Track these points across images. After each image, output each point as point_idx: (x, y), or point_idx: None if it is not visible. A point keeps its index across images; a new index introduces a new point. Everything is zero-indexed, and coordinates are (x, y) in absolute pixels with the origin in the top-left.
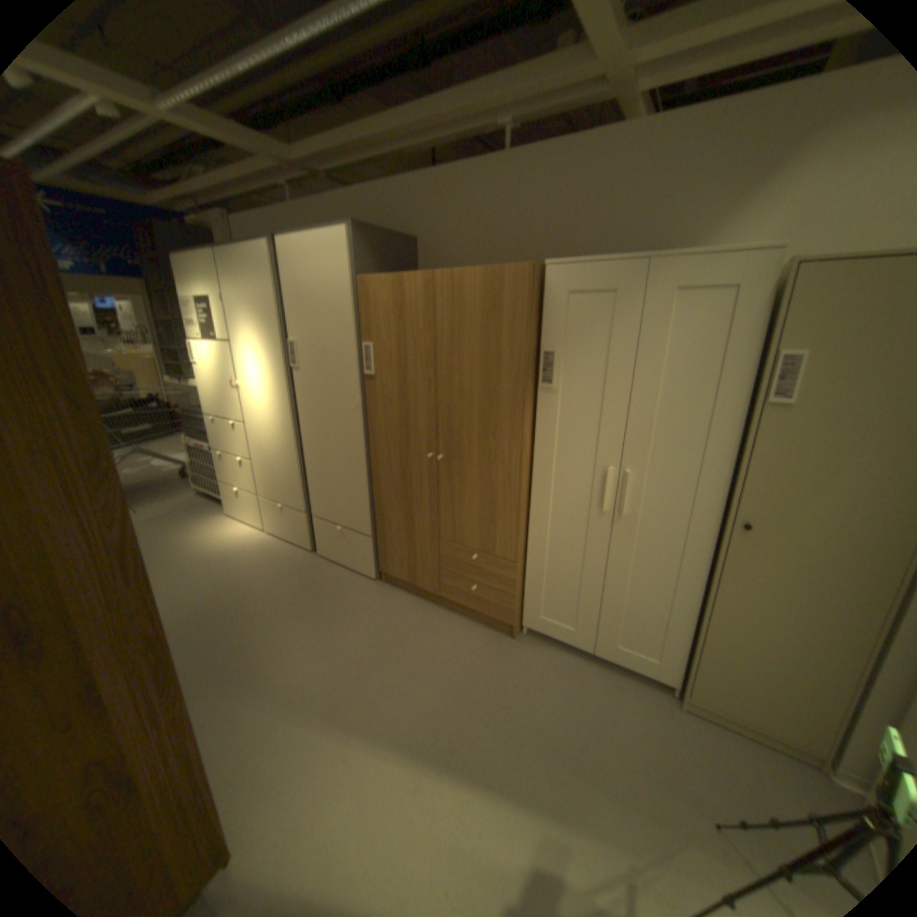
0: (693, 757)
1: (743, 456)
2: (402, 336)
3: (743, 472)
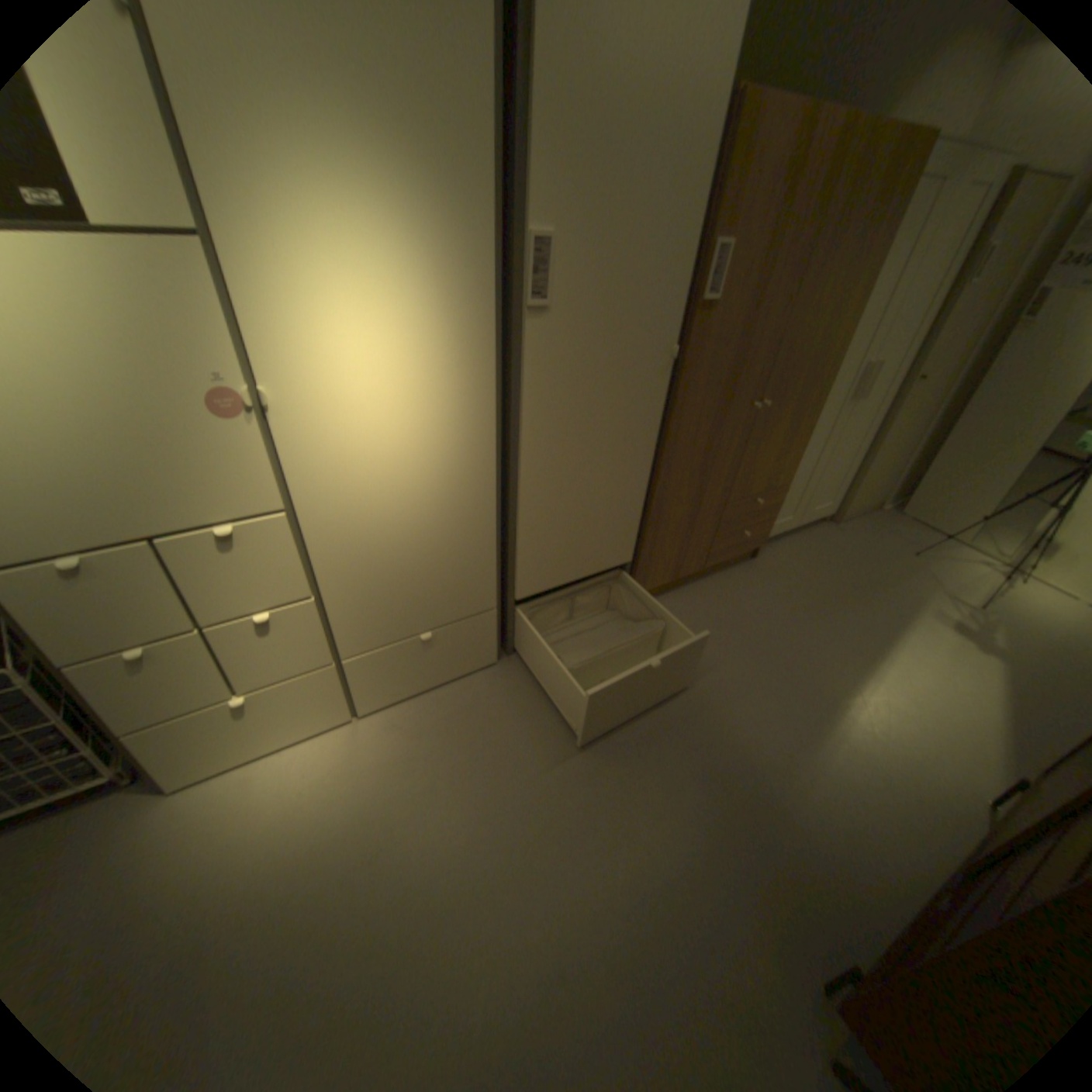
0: (873, 540)
1: (935, 327)
2: (782, 222)
3: (937, 339)
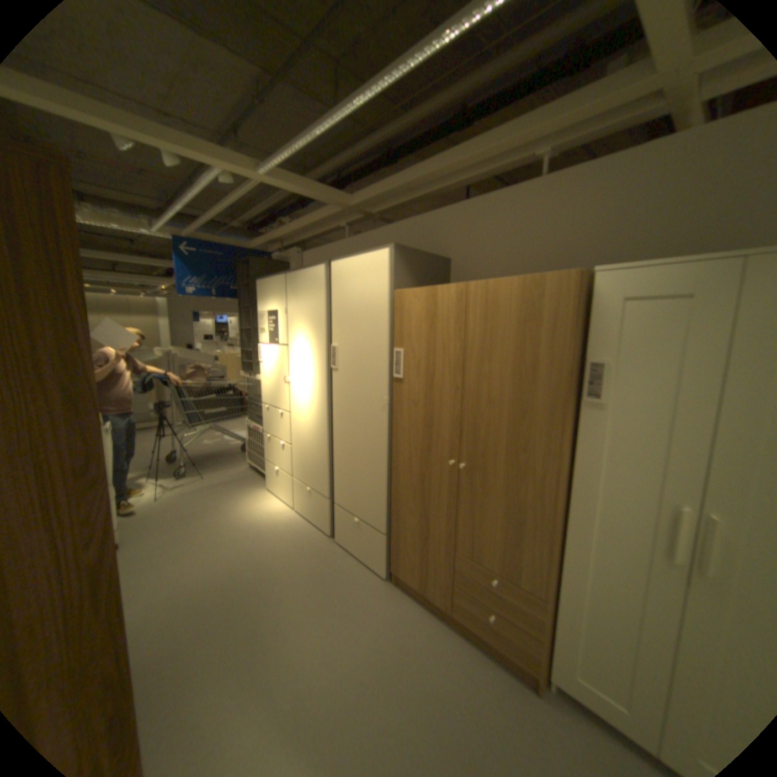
0: None
1: None
2: (432, 343)
3: None
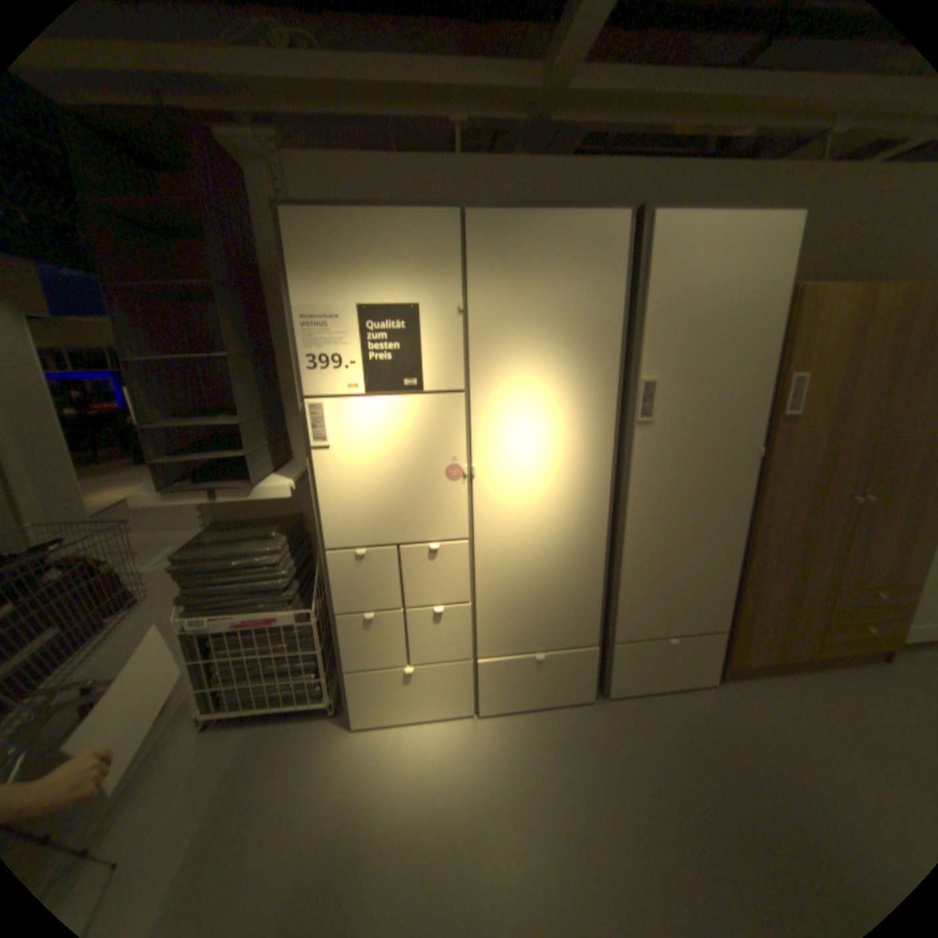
0: None
1: None
2: (858, 359)
3: None
